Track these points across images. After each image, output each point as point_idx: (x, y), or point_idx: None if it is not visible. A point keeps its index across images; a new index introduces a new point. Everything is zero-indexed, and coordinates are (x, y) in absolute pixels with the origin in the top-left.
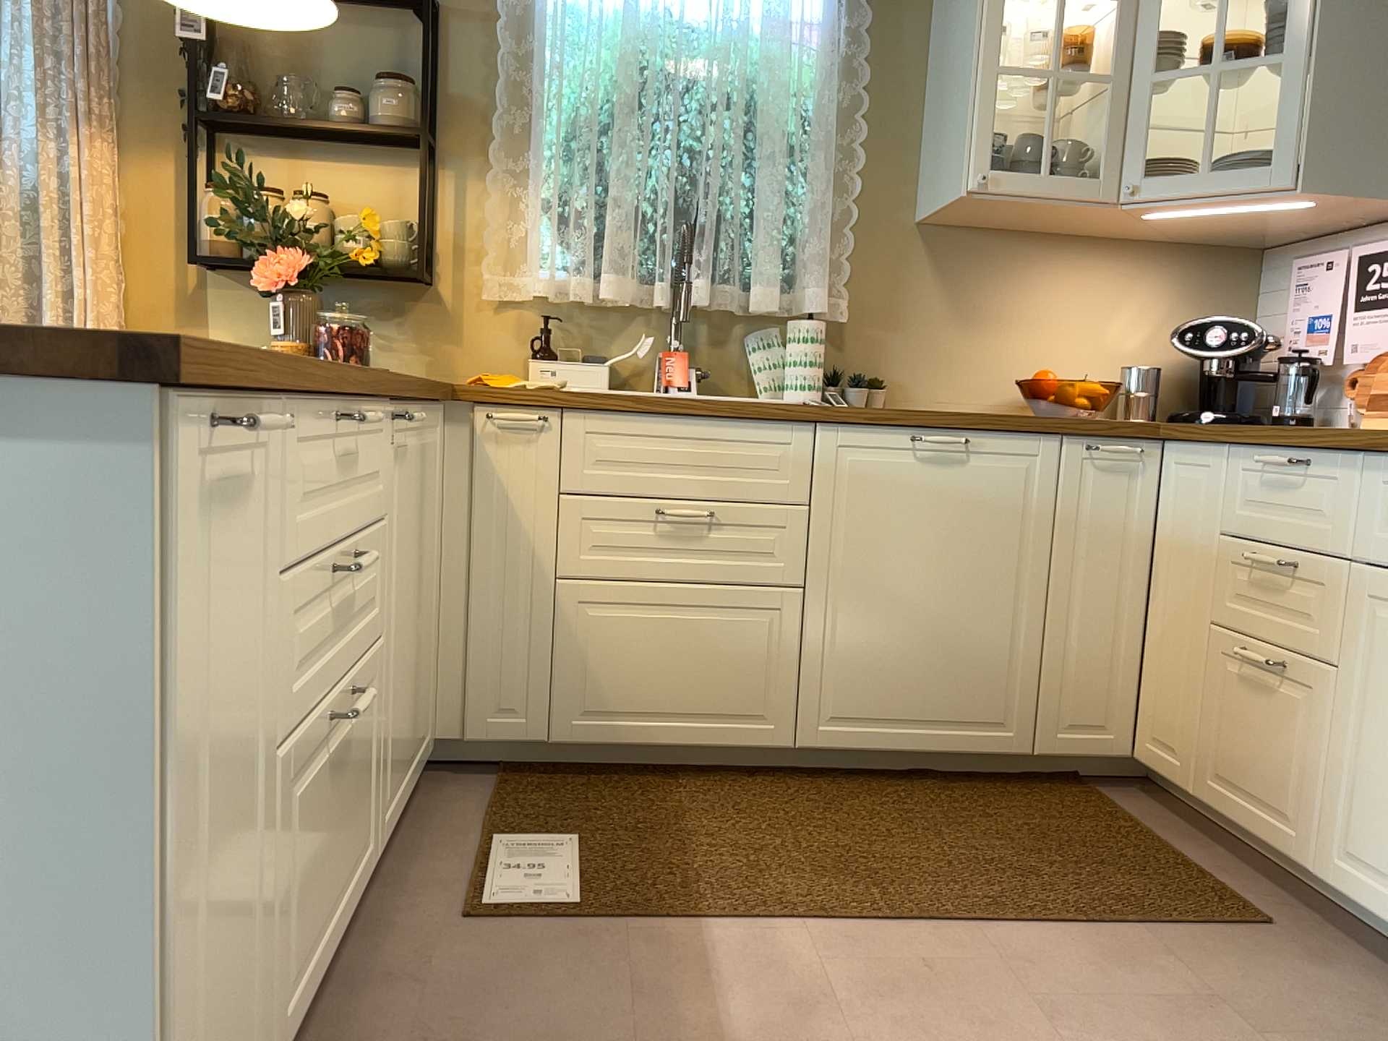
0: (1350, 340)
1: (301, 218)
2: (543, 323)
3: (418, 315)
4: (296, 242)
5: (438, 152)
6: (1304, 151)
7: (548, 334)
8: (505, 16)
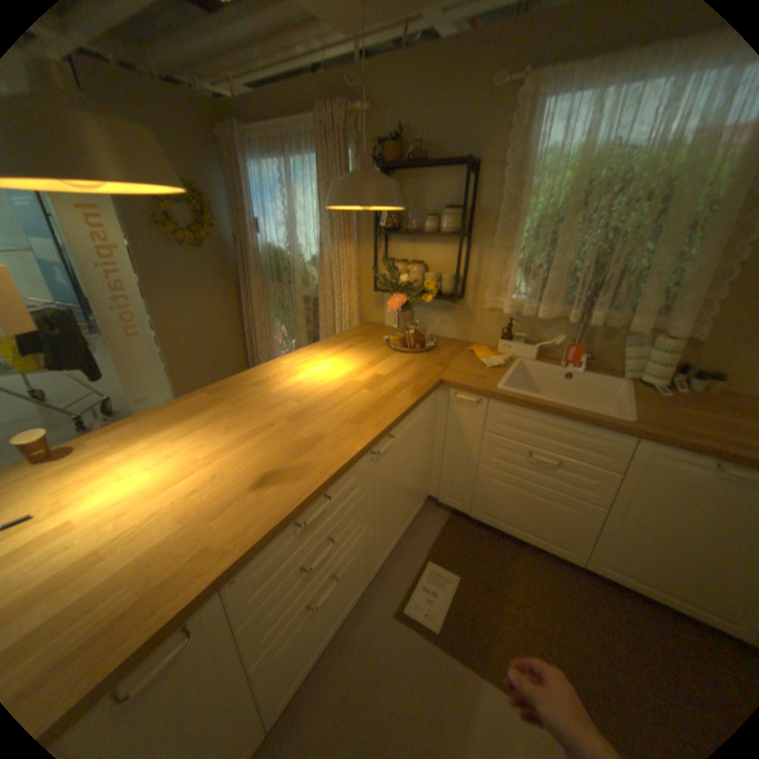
0: None
1: (403, 281)
2: (510, 319)
3: (455, 311)
4: (401, 291)
5: (470, 237)
6: None
7: (510, 328)
8: (509, 162)
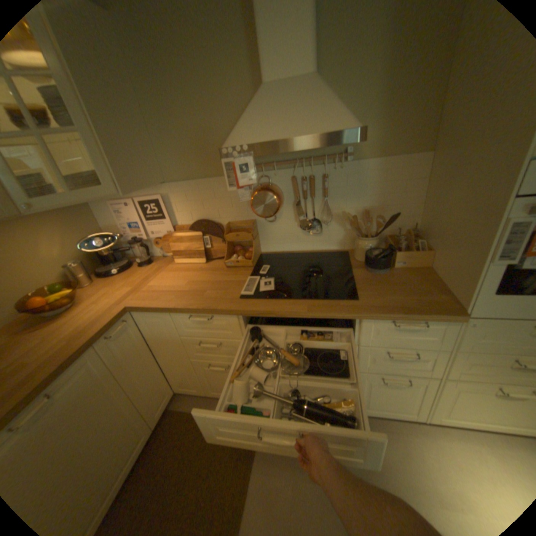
0: (148, 230)
1: None
2: None
3: None
4: None
5: None
6: (113, 176)
7: None
8: None
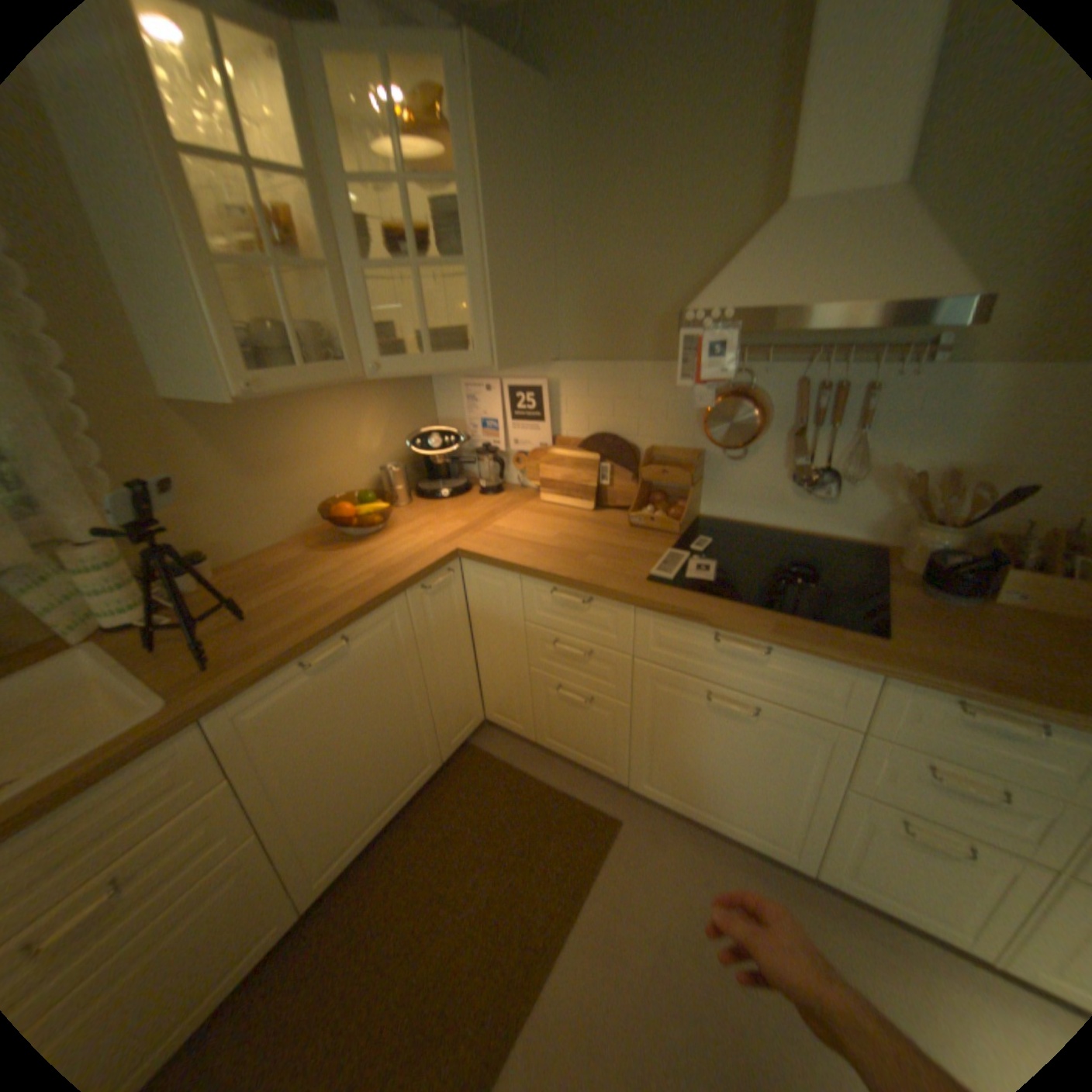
0: (511, 438)
1: None
2: None
3: None
4: None
5: None
6: (493, 341)
7: None
8: None
